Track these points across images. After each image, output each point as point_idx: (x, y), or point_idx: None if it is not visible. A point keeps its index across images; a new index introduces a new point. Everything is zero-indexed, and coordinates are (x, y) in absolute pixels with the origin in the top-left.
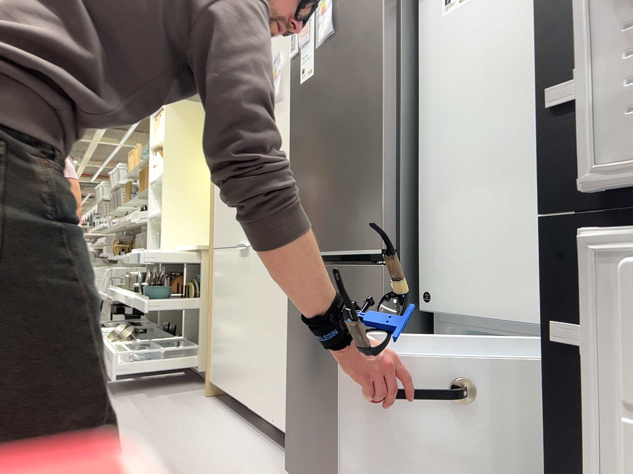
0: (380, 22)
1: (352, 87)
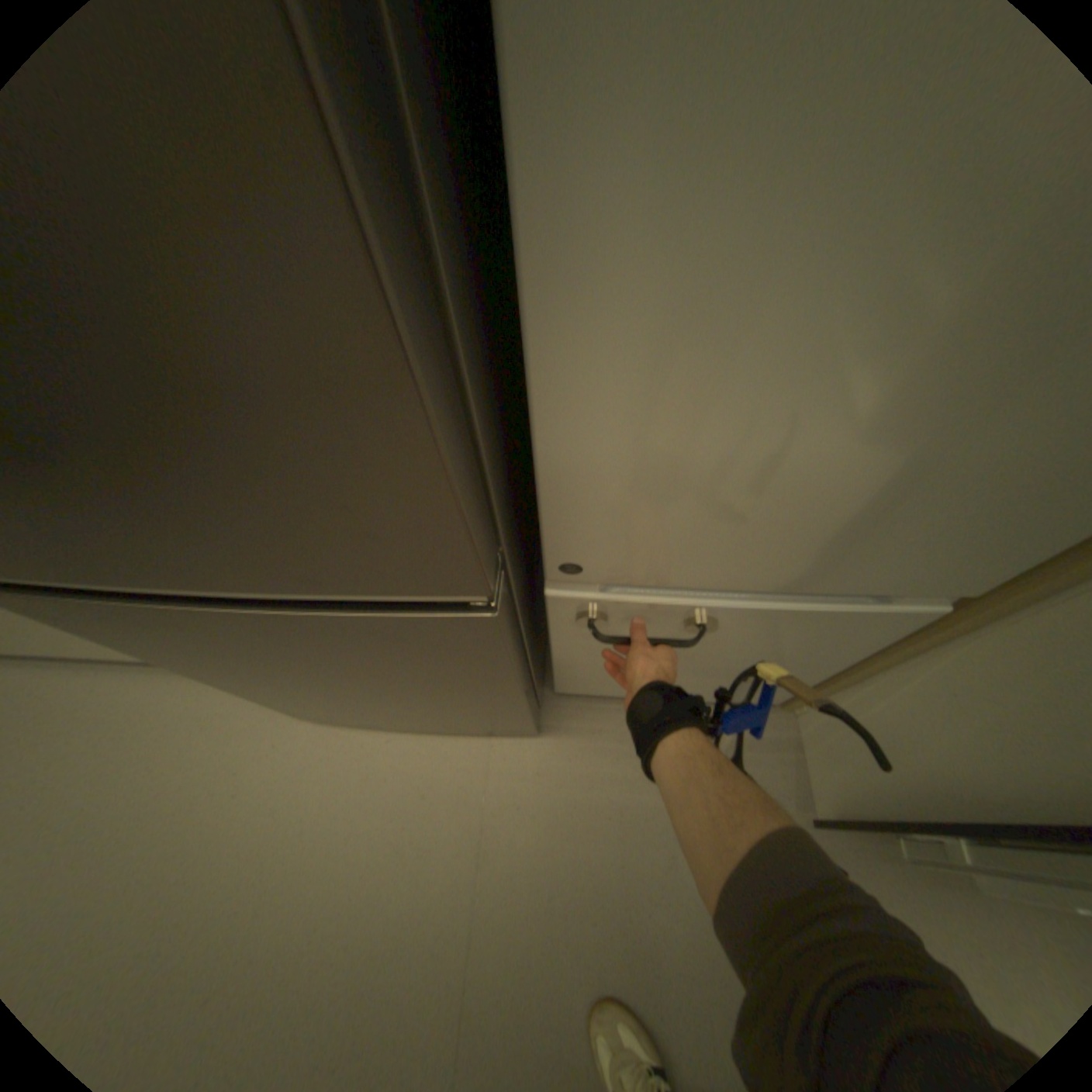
0: None
1: None
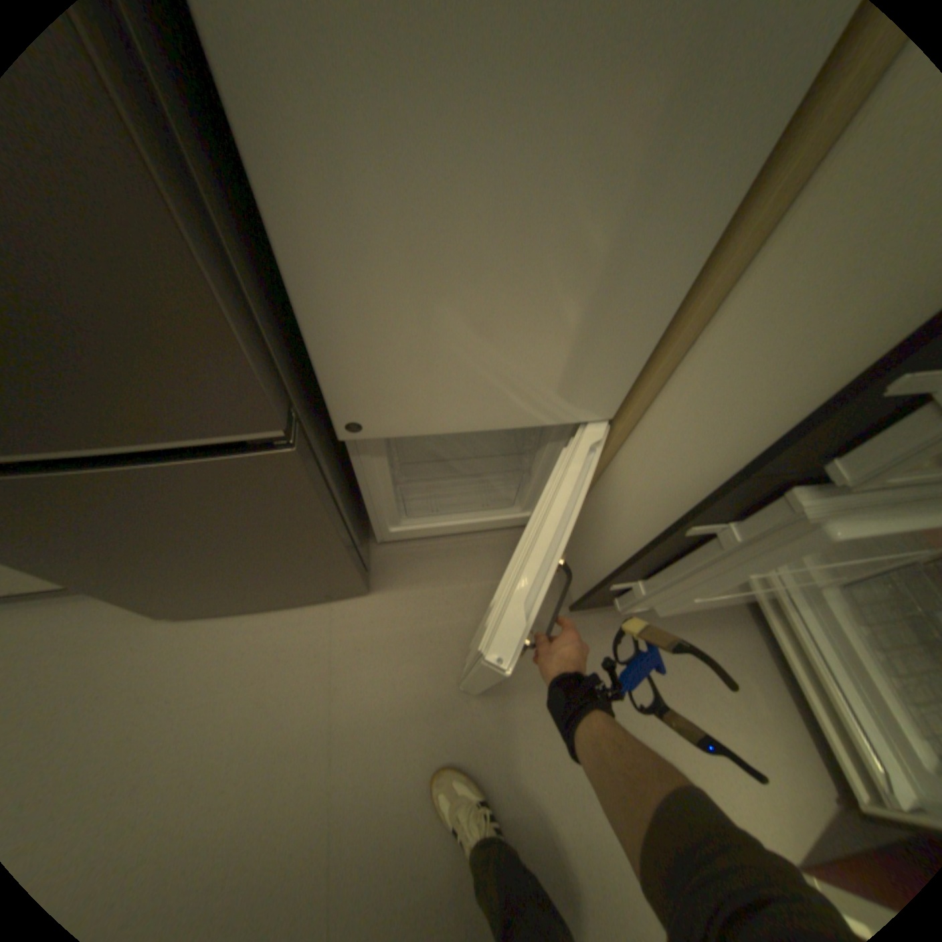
0: None
1: None
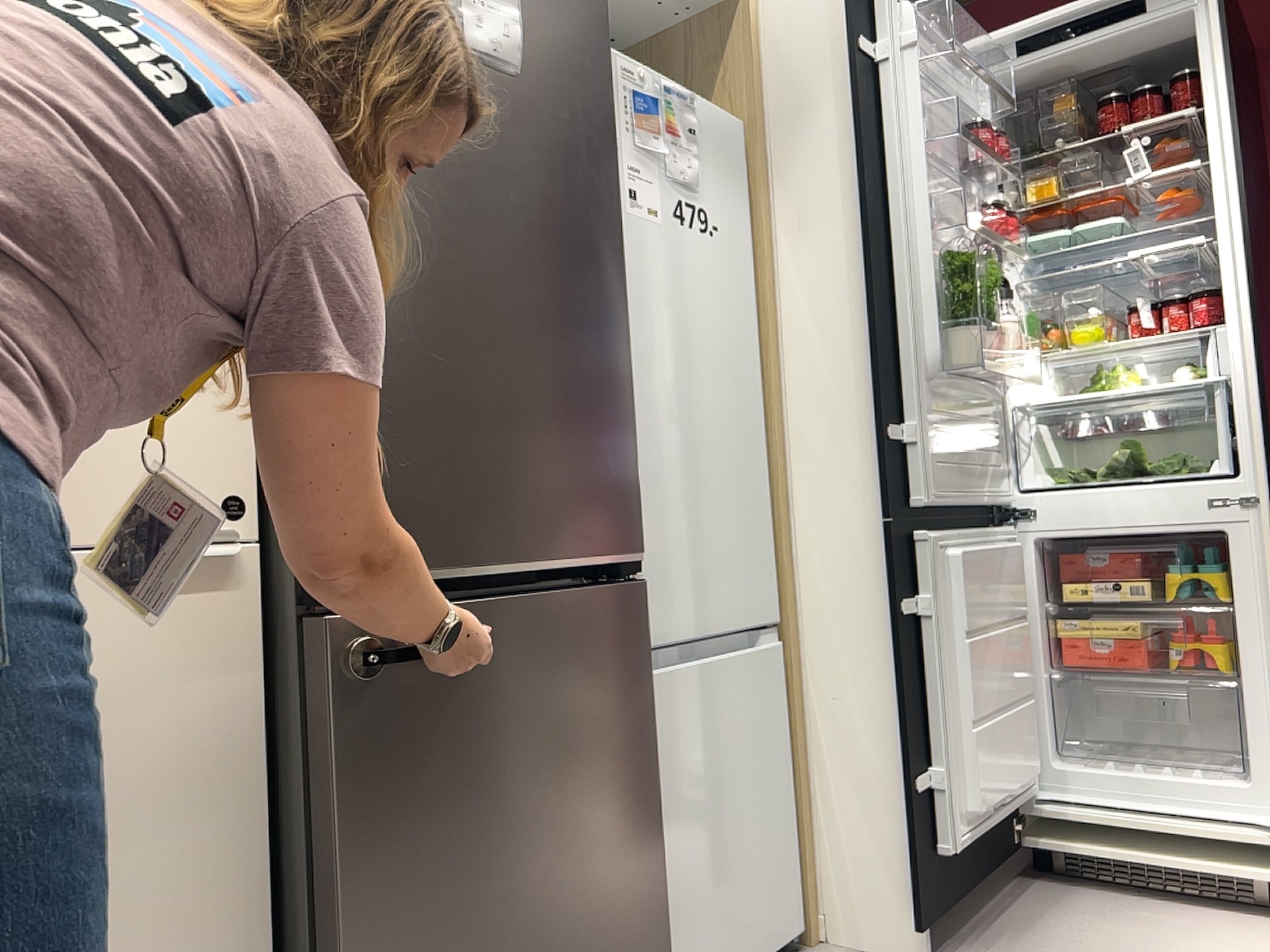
0: (611, 155)
1: (566, 227)
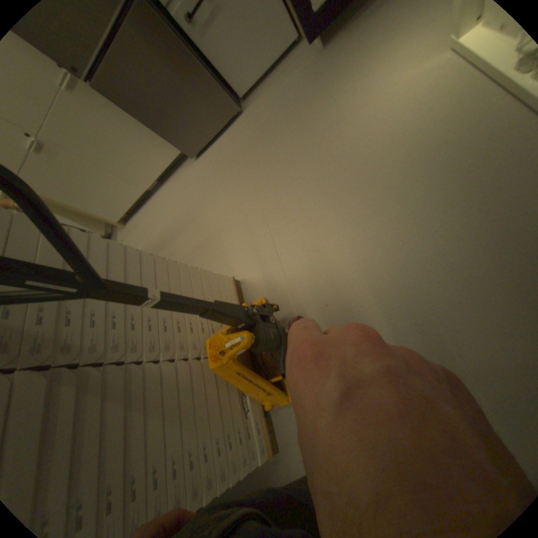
0: None
1: None
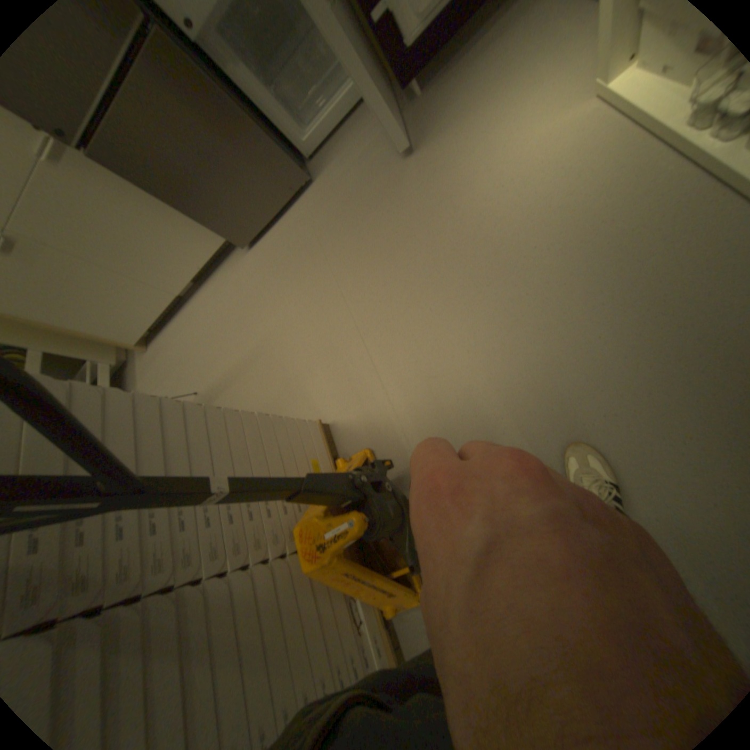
0: None
1: None
